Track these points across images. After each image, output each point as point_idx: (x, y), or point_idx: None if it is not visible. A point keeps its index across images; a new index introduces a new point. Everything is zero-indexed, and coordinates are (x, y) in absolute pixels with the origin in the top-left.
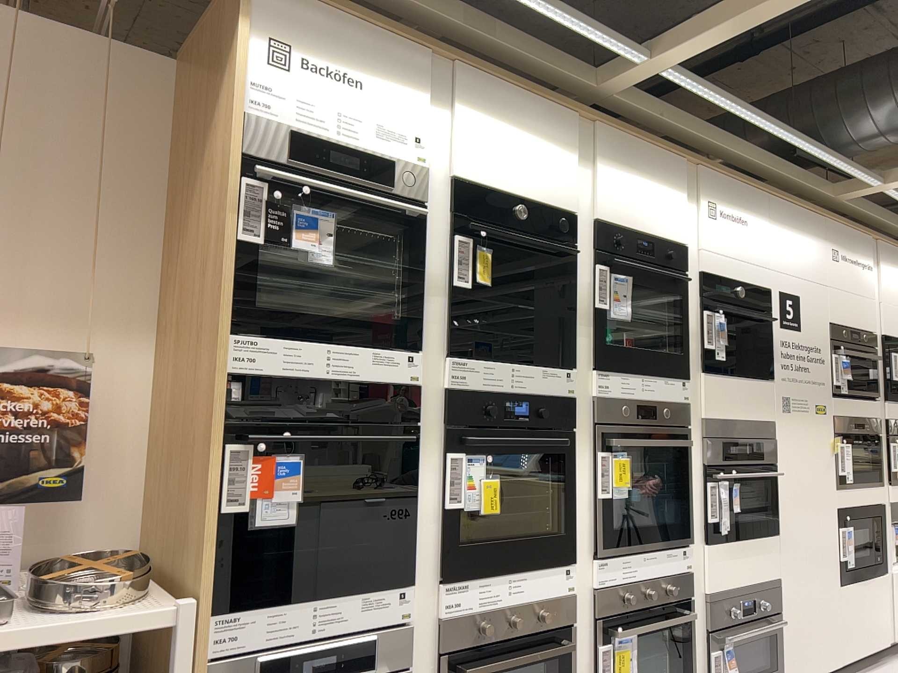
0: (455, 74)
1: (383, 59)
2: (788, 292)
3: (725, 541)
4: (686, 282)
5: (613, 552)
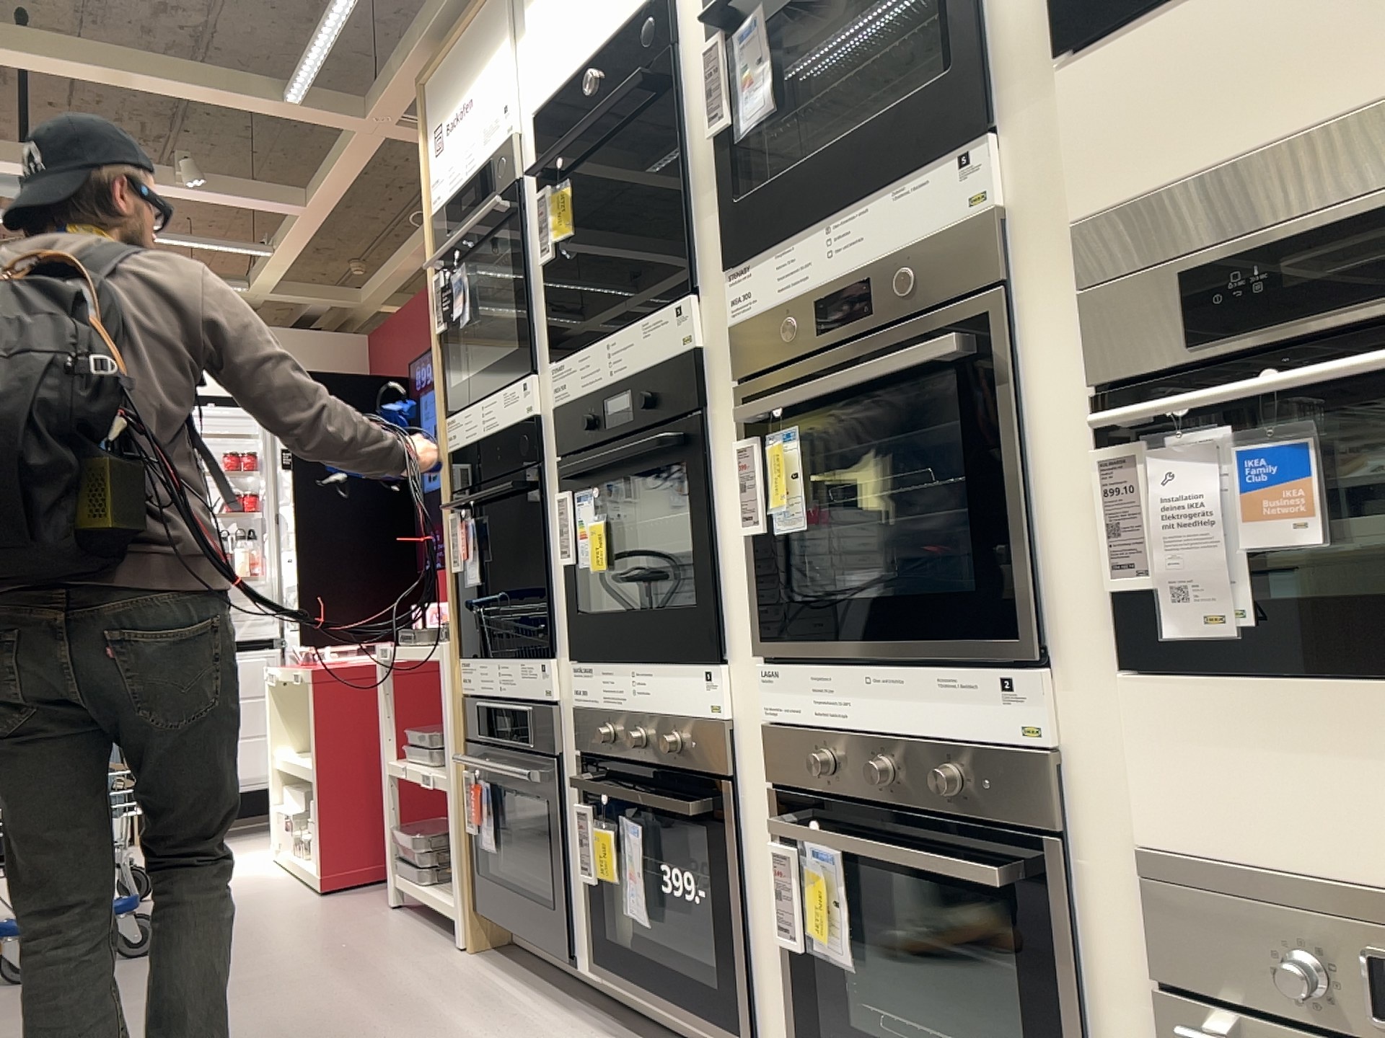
0: None
1: (477, 50)
2: None
3: (1239, 671)
4: None
5: (784, 652)
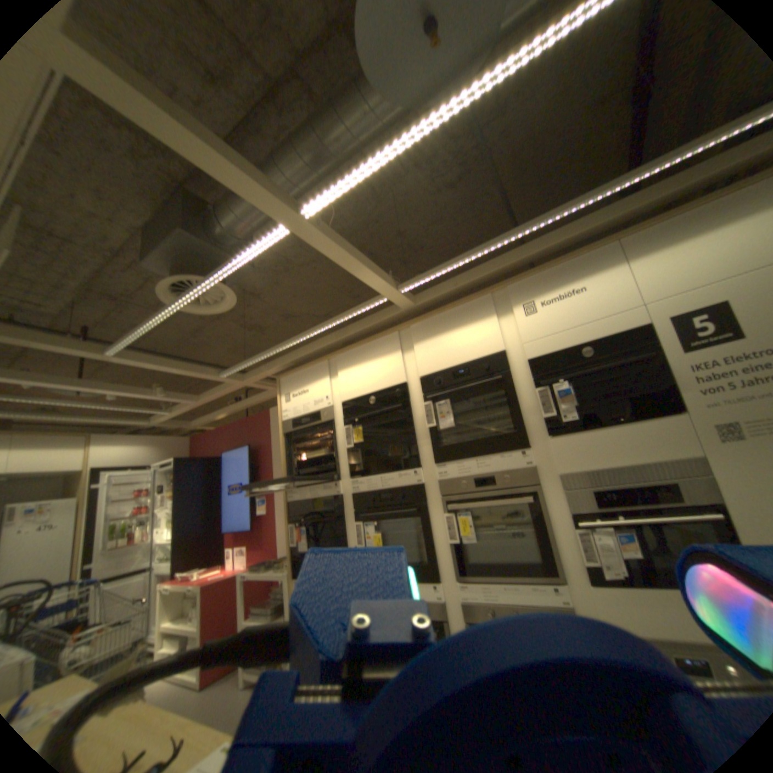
0: (336, 359)
1: (311, 374)
2: (694, 305)
3: (623, 585)
4: (502, 377)
5: (469, 579)
